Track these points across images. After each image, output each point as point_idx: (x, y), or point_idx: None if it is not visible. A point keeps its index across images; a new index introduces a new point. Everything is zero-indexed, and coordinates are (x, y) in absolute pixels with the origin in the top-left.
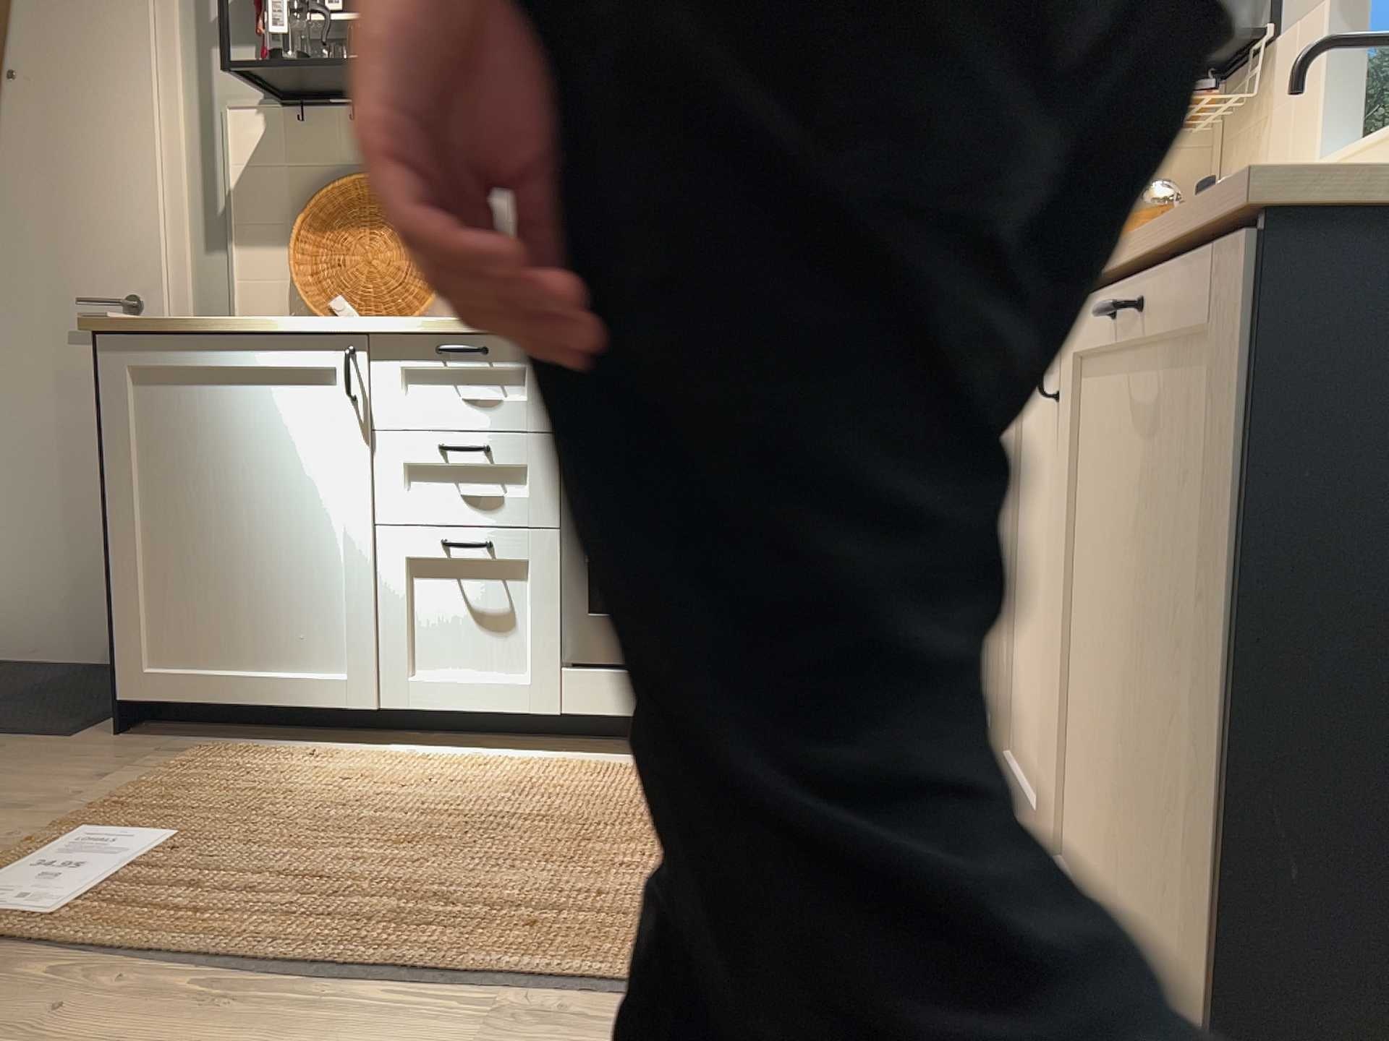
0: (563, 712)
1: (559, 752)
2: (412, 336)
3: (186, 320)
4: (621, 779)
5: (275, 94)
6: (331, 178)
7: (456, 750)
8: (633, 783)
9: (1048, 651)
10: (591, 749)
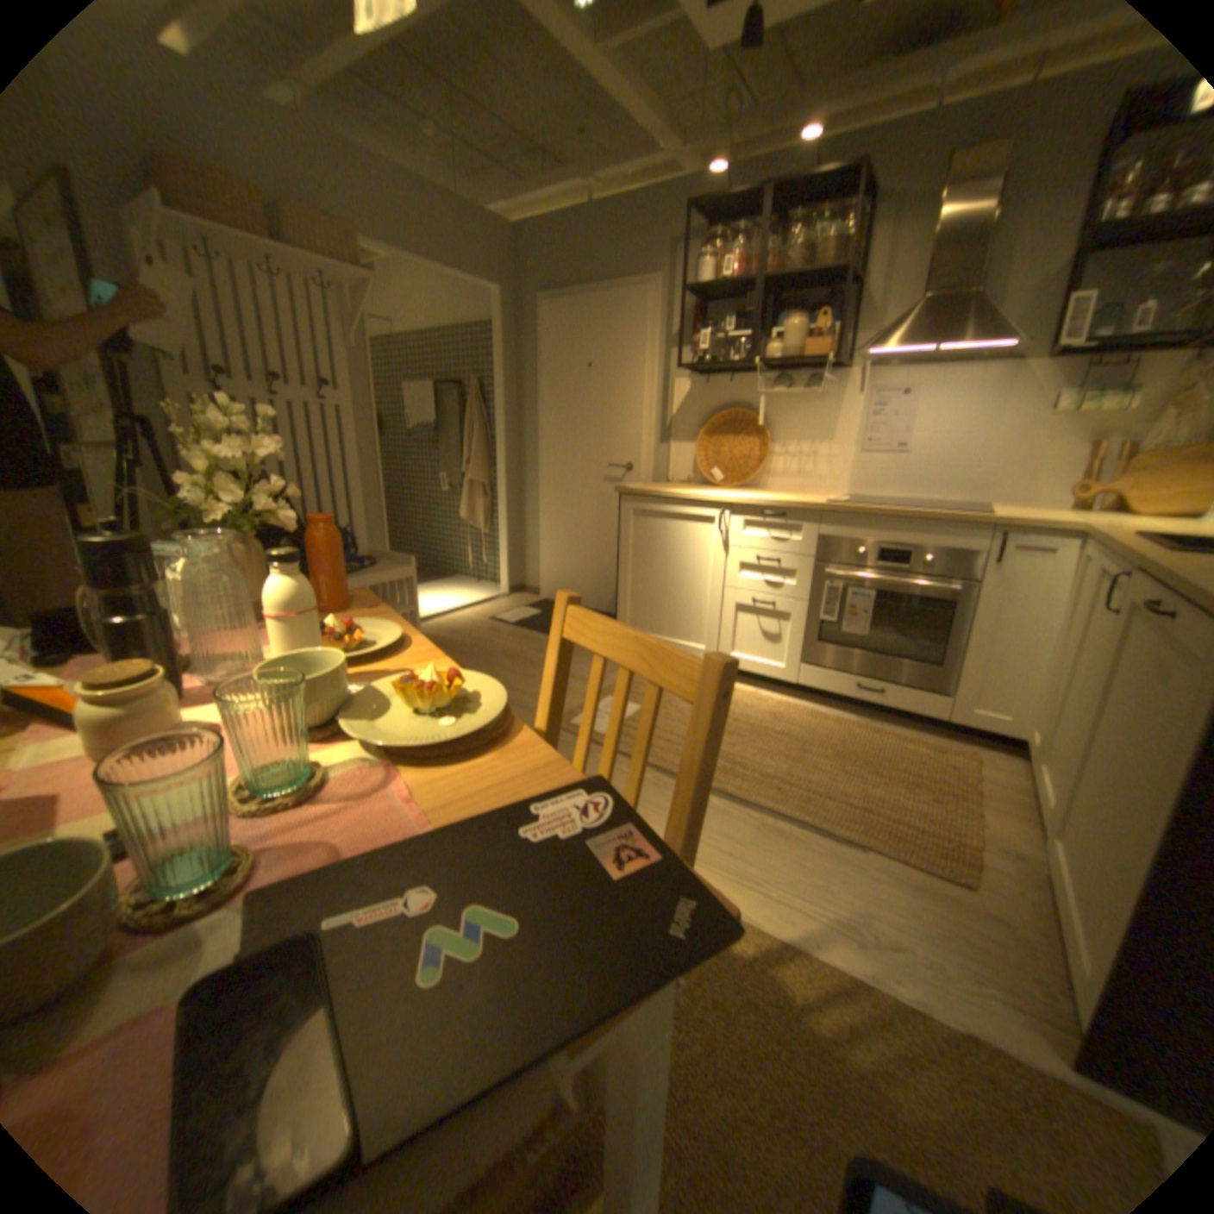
0: (797, 681)
1: (792, 697)
2: (749, 506)
3: (653, 489)
4: (820, 719)
5: (696, 371)
6: (717, 410)
7: (745, 686)
8: (826, 723)
9: (1072, 730)
10: (807, 698)
